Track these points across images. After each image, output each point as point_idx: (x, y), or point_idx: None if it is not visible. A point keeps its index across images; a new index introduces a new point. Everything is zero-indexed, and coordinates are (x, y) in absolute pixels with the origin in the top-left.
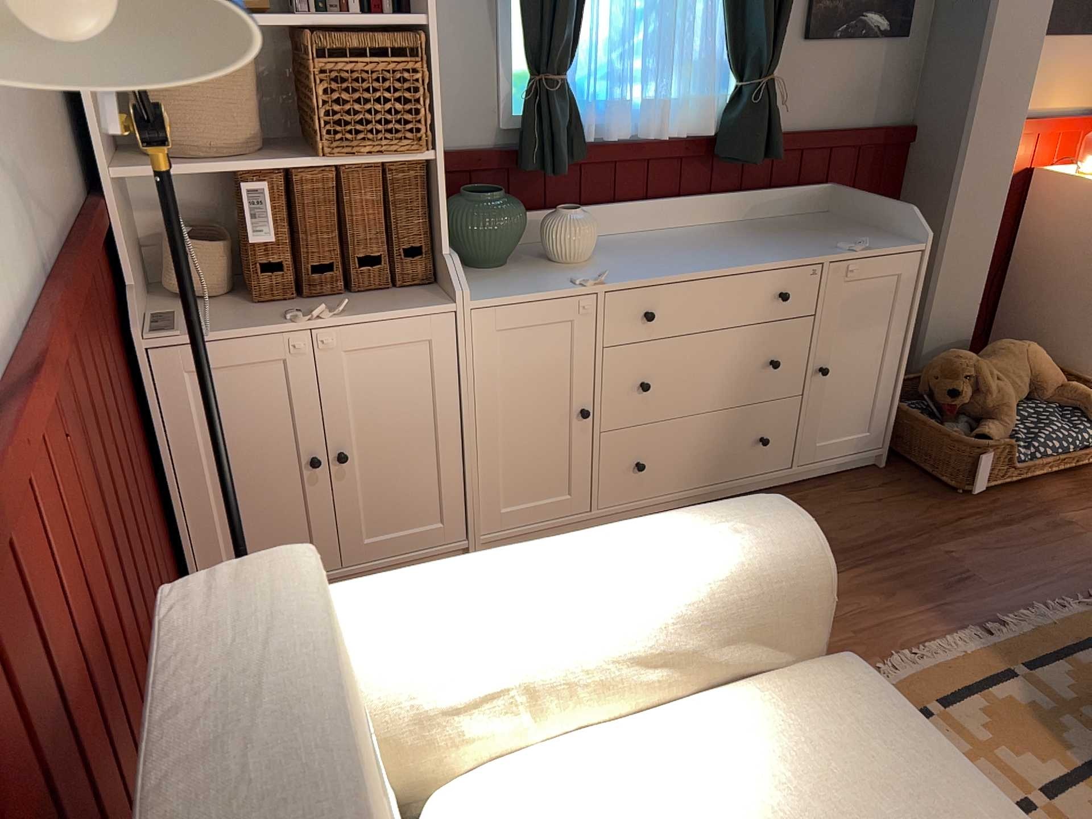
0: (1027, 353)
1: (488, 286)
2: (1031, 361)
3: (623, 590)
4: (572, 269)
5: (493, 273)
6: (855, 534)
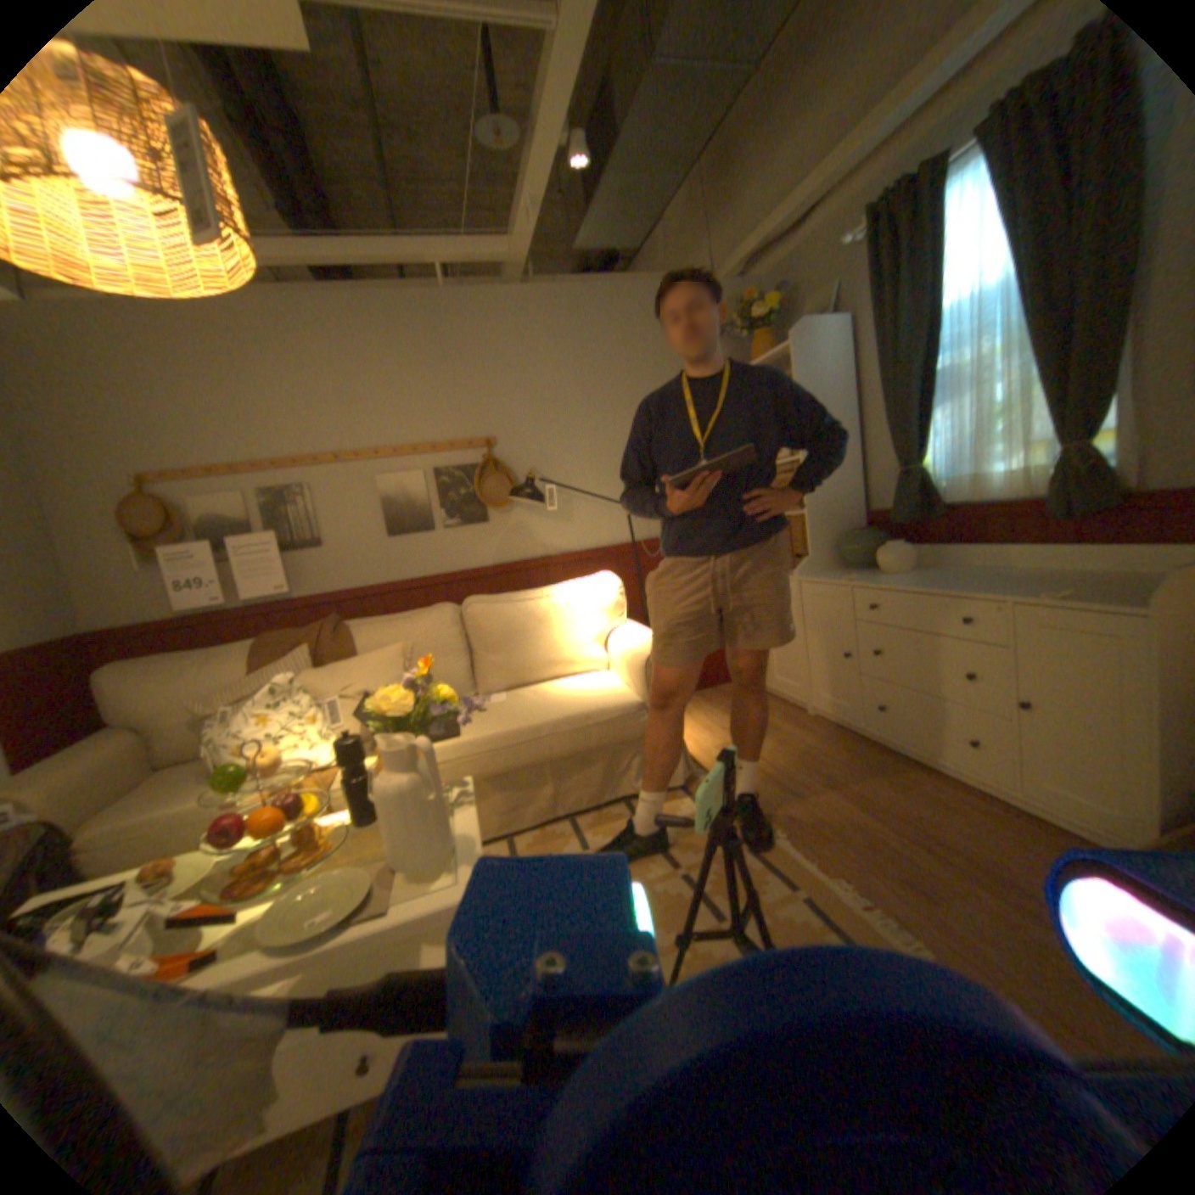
0: None
1: (825, 574)
2: None
3: (625, 638)
4: (875, 575)
5: (849, 571)
6: (962, 842)
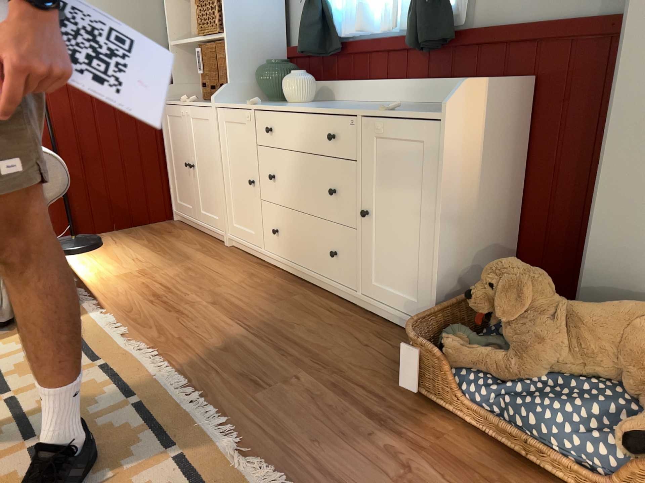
0: (641, 318)
1: (239, 103)
2: (633, 328)
3: None
4: (278, 104)
5: (262, 103)
6: (304, 336)
